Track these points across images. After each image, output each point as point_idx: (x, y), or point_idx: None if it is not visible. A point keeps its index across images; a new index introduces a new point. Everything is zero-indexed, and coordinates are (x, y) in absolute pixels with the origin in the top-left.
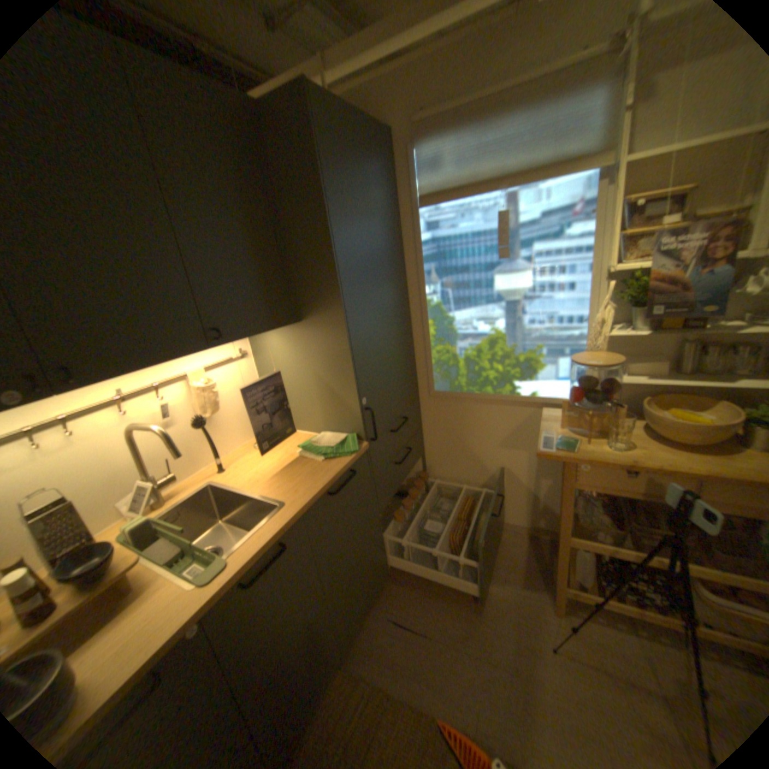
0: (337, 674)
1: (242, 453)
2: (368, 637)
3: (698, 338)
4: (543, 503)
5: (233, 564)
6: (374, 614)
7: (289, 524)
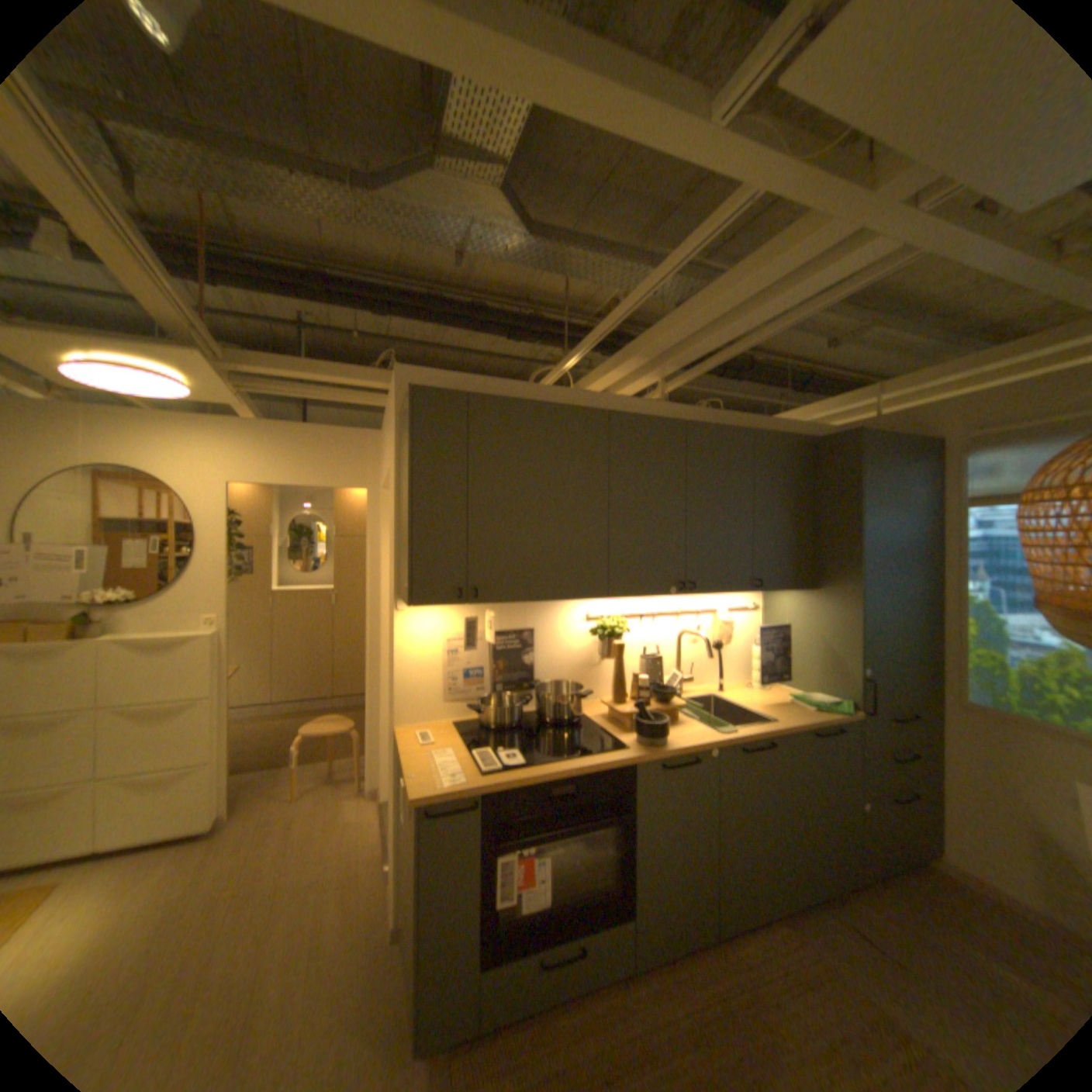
0: (784, 929)
1: (735, 687)
2: (824, 927)
3: None
4: None
5: (742, 733)
6: (835, 915)
7: (782, 733)
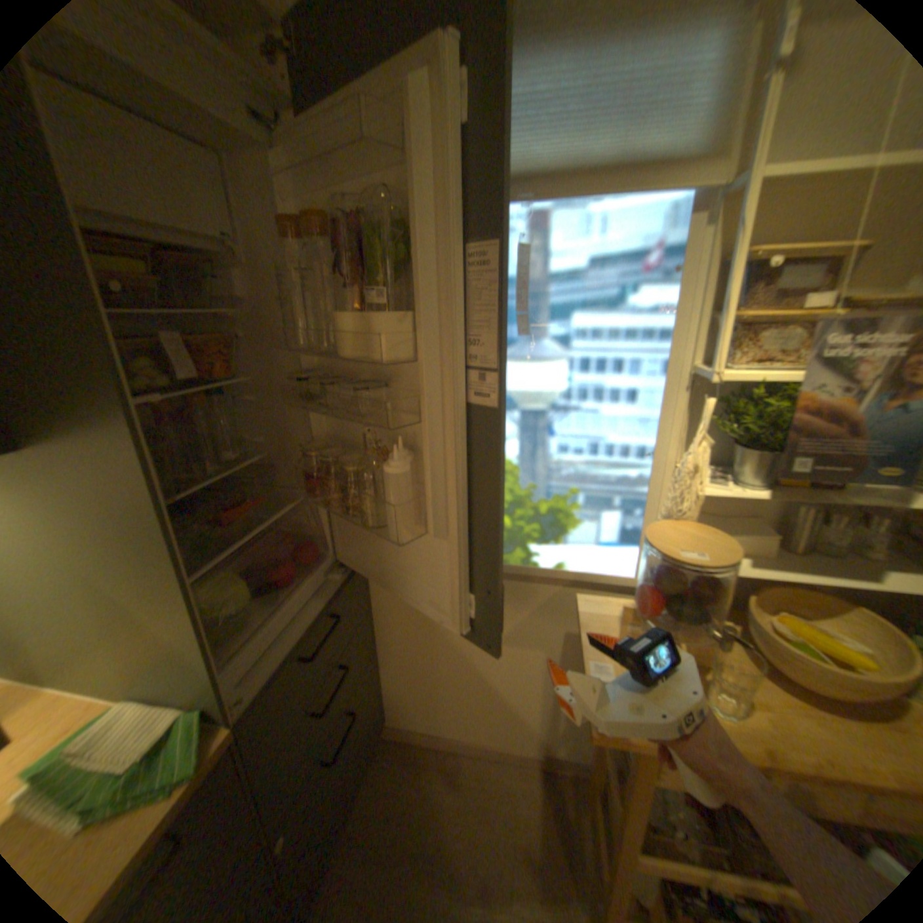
0: None
1: None
2: None
3: (824, 499)
4: (565, 725)
5: None
6: None
7: None
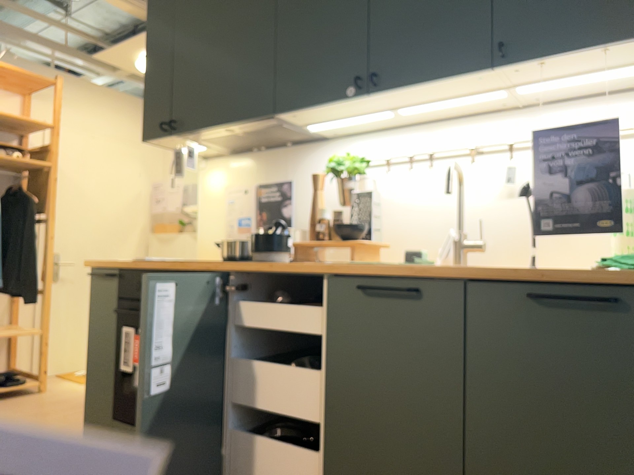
0: None
1: None
2: None
3: None
4: None
5: (373, 266)
6: None
7: (437, 274)
